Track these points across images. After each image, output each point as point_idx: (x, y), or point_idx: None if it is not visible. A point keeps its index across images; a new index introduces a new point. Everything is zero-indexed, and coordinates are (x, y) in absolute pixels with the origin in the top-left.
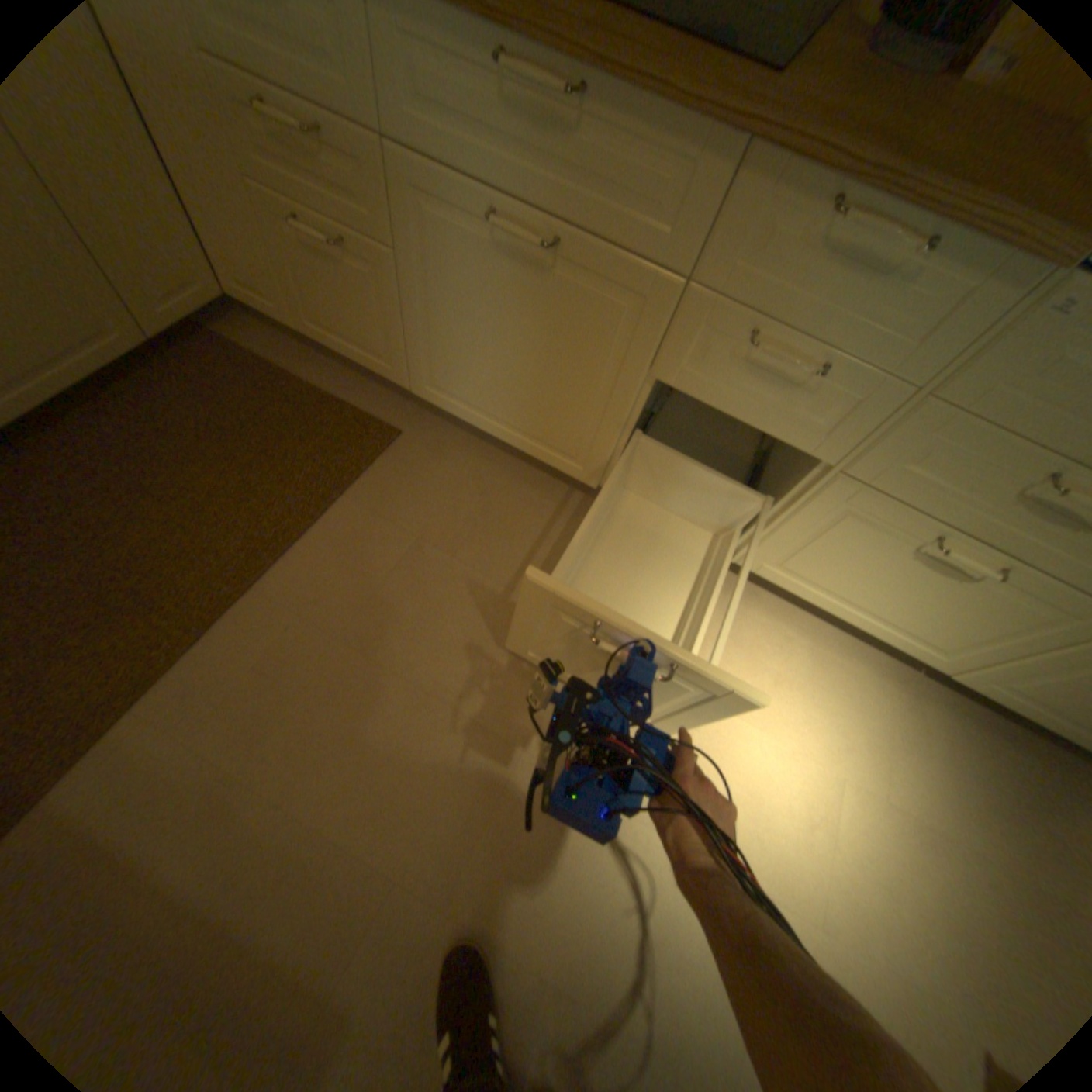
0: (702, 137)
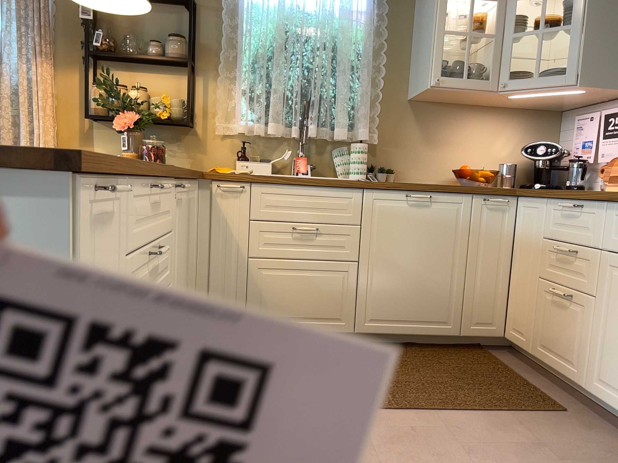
0: None
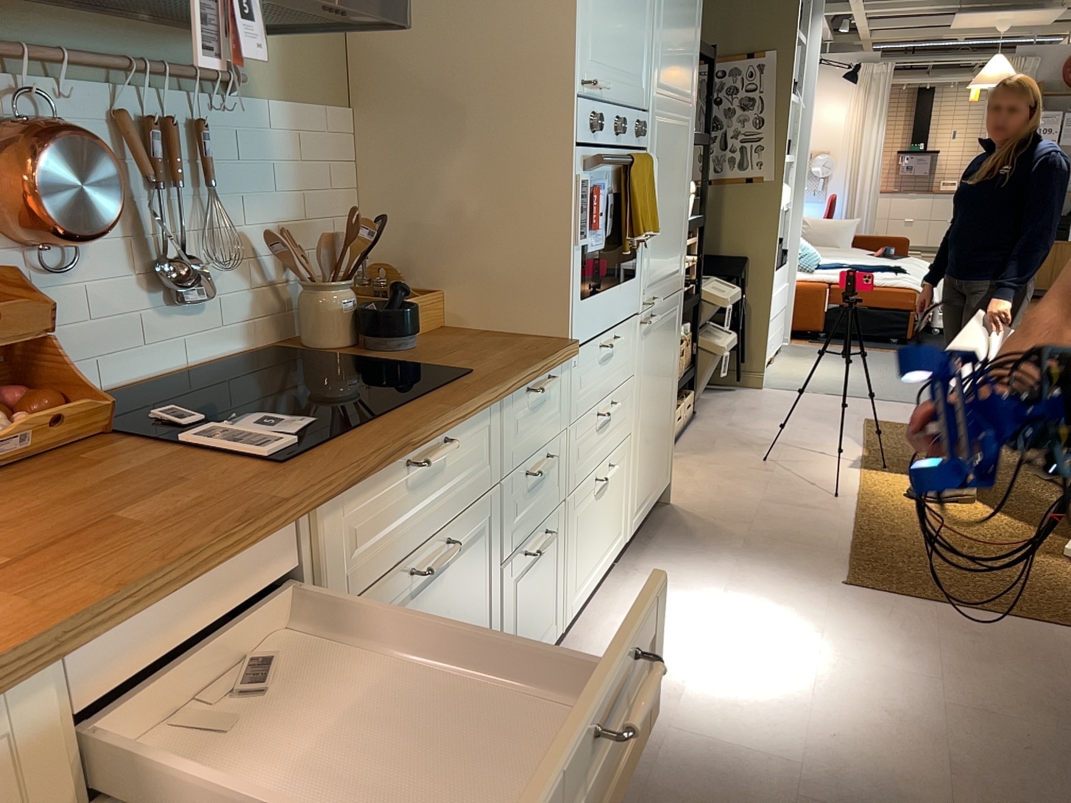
0: (488, 413)
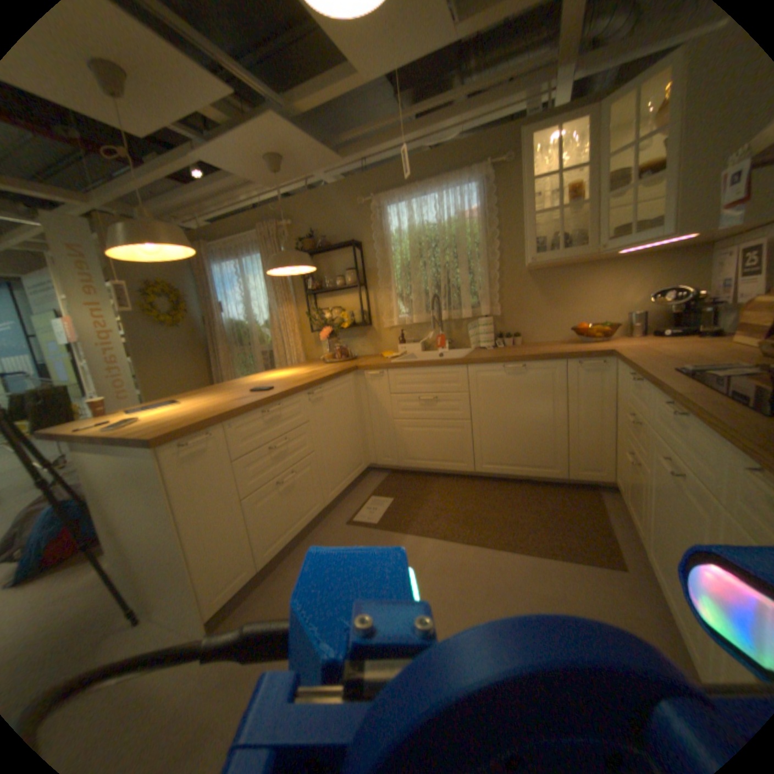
0: (715, 436)
